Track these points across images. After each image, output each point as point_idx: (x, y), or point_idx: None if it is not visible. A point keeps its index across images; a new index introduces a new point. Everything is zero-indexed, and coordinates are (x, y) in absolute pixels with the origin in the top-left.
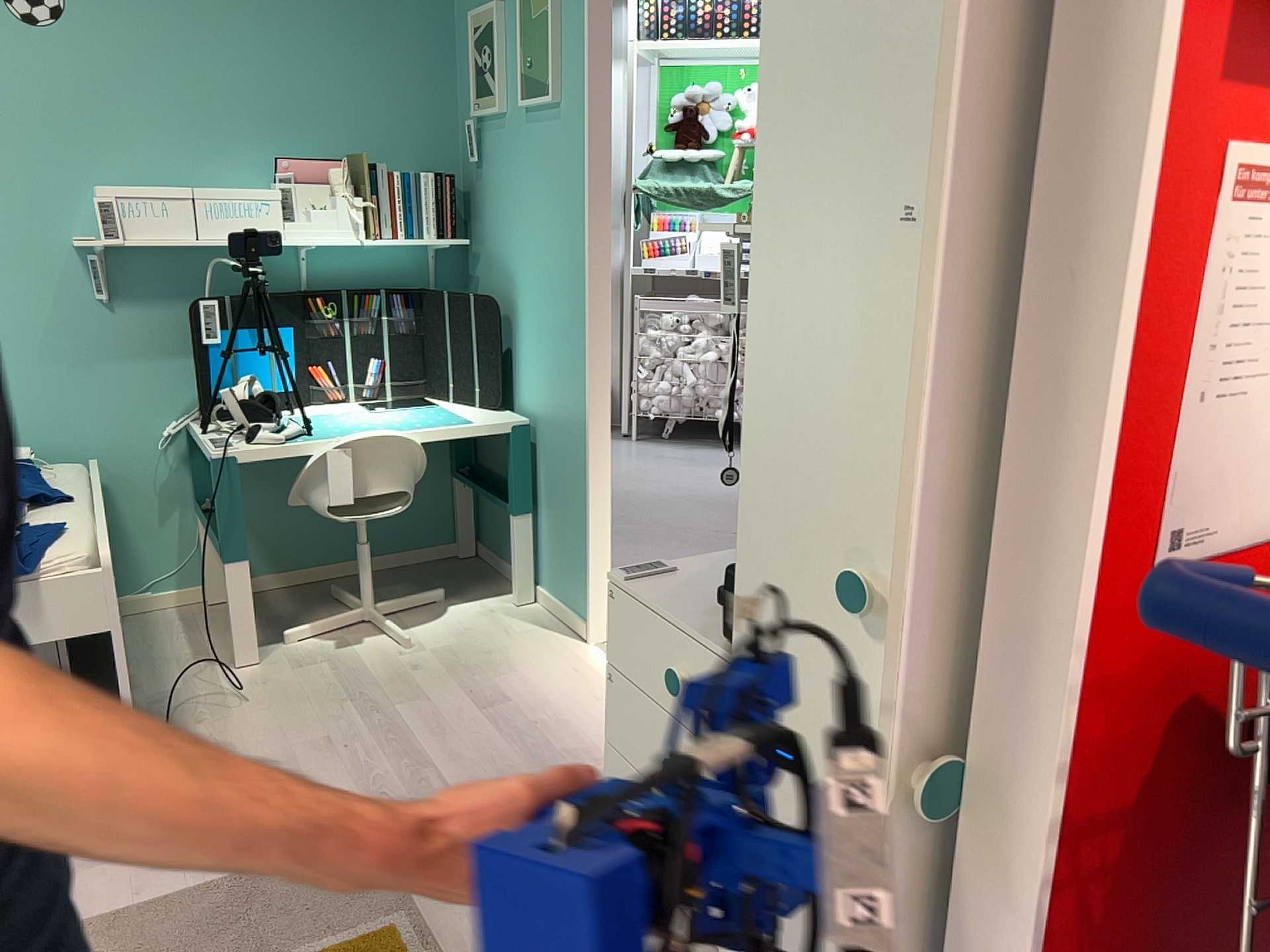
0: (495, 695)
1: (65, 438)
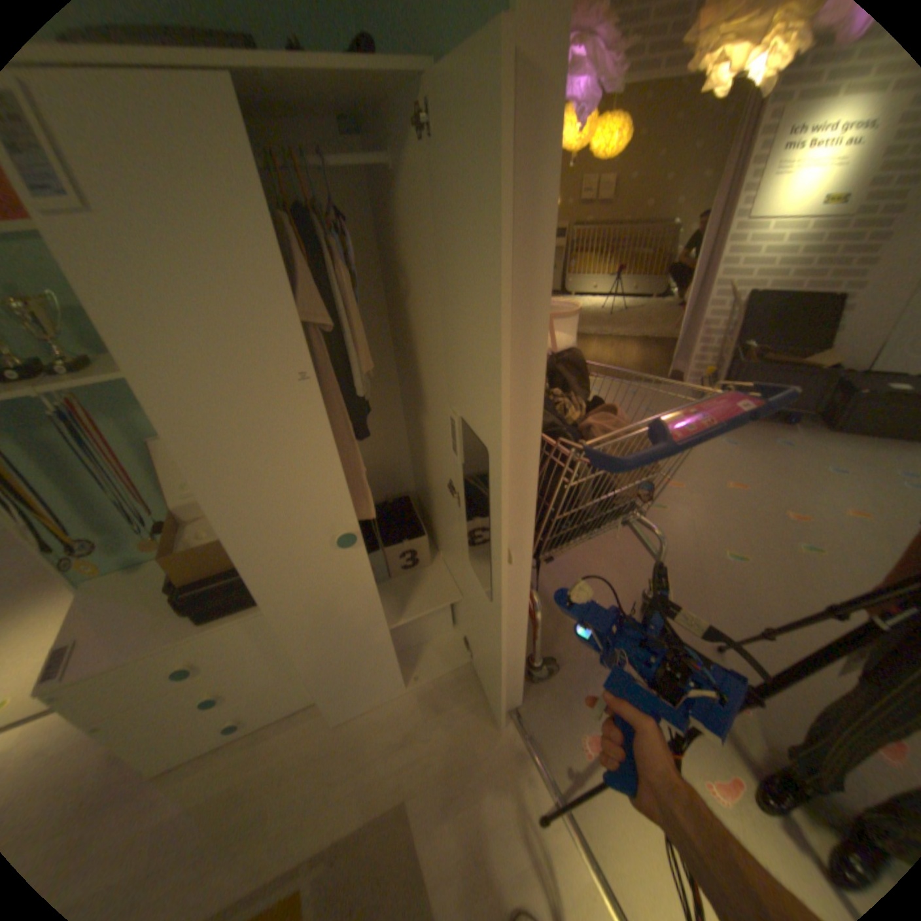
0: None
1: None
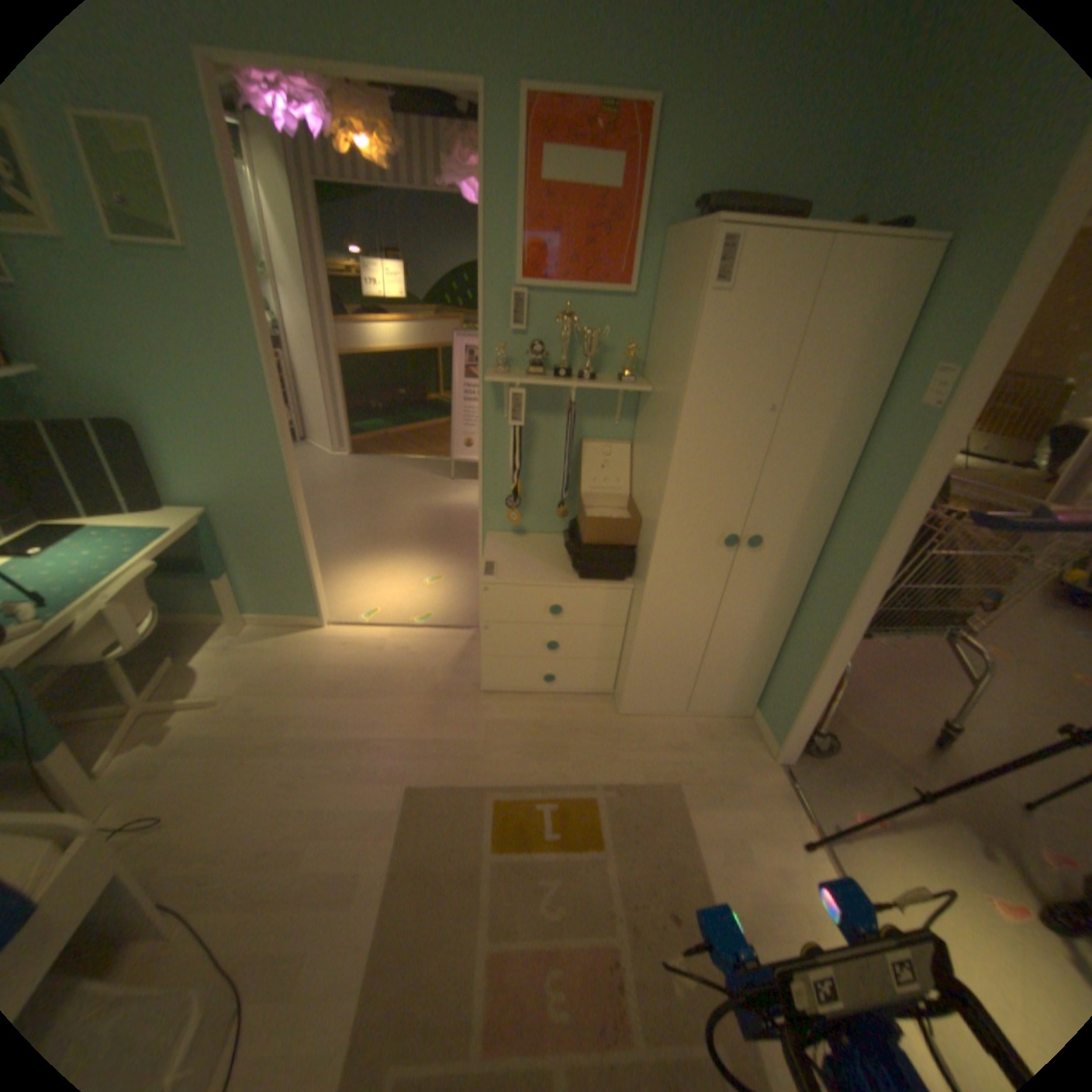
0: (328, 685)
1: None
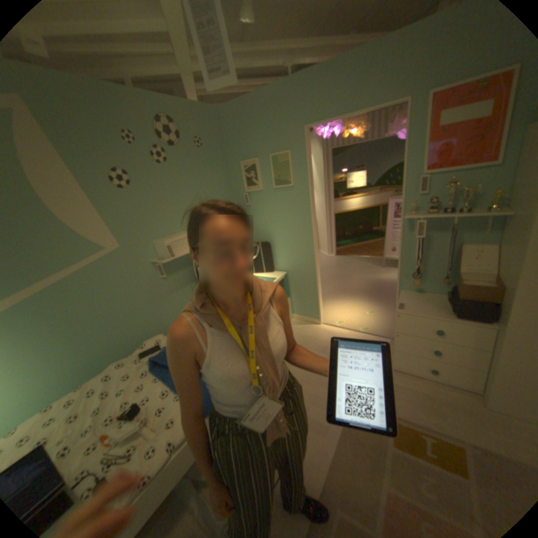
0: (321, 347)
1: (162, 326)
